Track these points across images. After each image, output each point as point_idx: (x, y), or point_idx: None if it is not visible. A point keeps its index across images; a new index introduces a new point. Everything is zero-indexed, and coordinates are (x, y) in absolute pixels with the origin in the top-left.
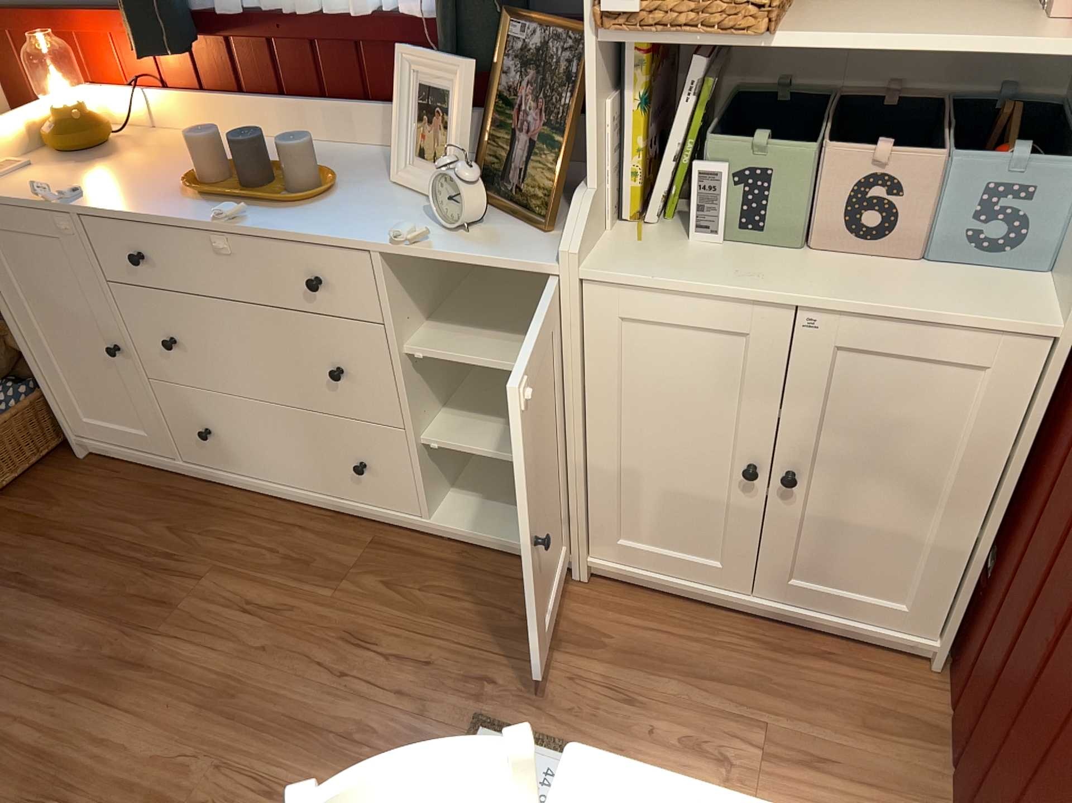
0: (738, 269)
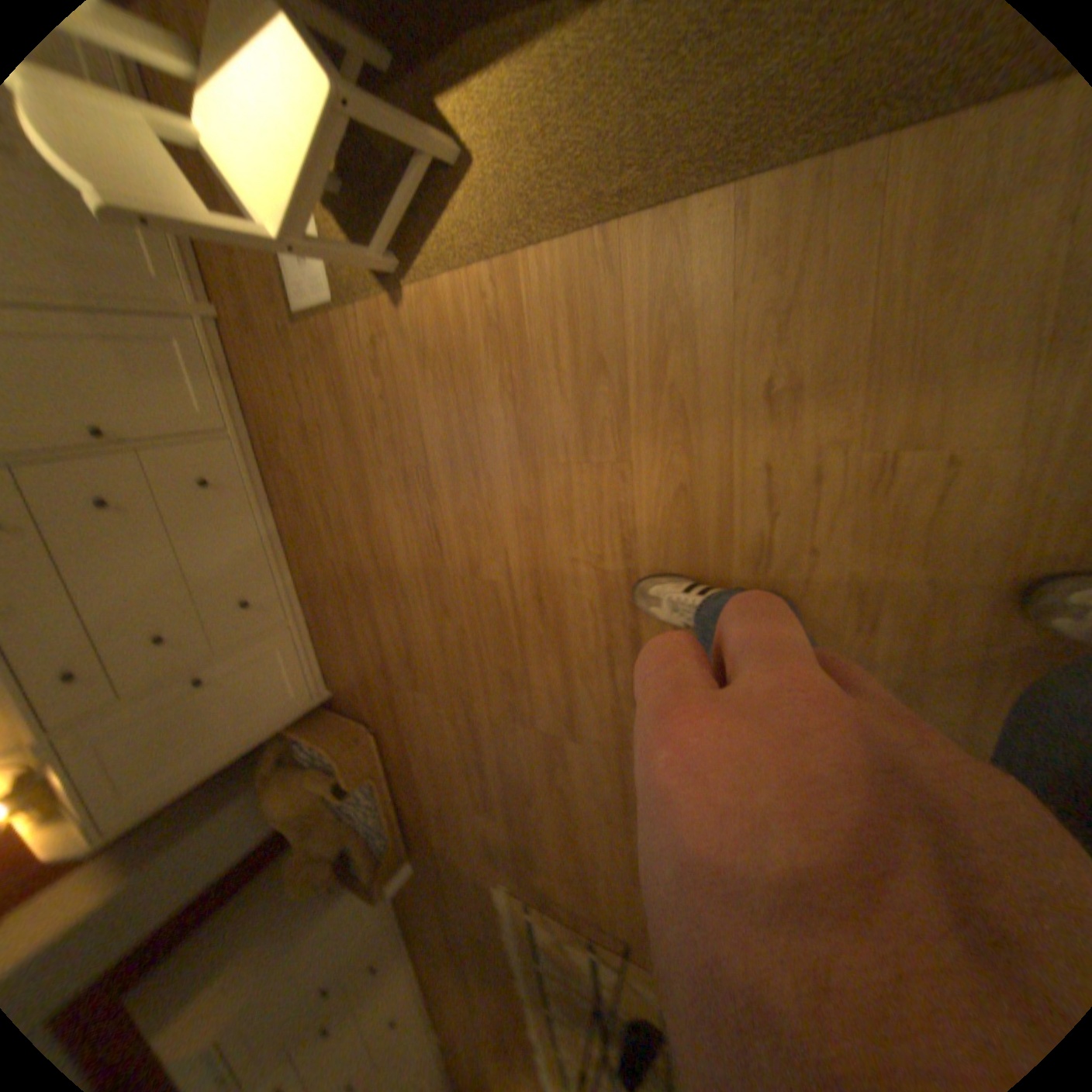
0: None
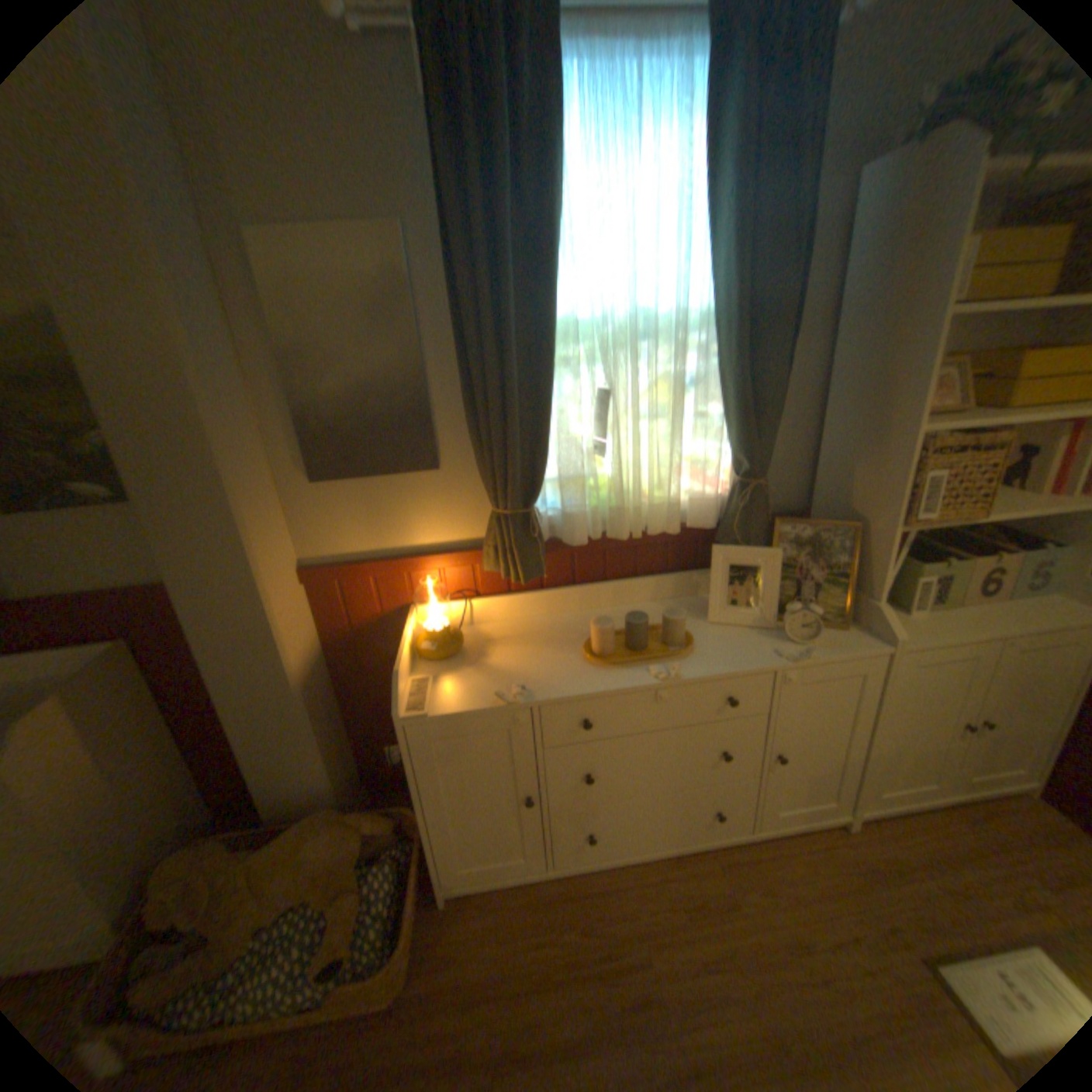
0: (958, 623)
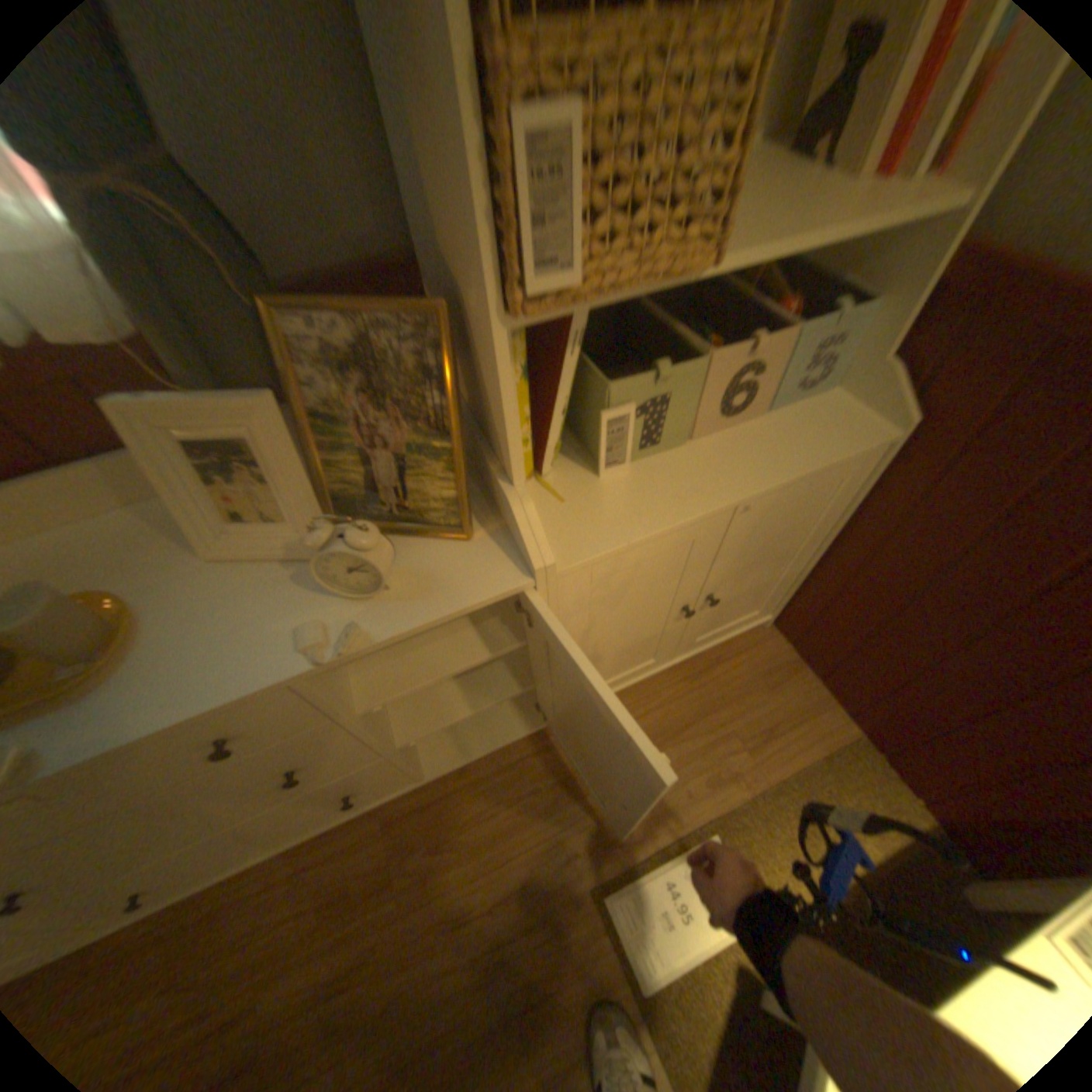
0: (671, 485)
